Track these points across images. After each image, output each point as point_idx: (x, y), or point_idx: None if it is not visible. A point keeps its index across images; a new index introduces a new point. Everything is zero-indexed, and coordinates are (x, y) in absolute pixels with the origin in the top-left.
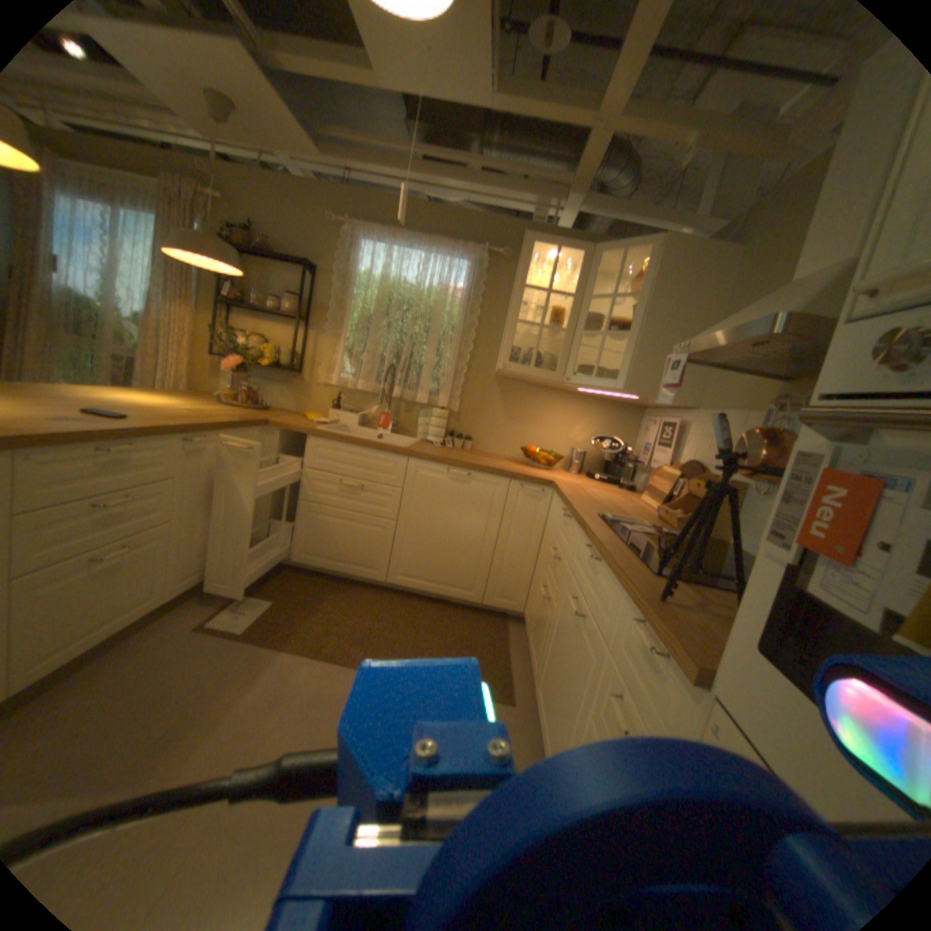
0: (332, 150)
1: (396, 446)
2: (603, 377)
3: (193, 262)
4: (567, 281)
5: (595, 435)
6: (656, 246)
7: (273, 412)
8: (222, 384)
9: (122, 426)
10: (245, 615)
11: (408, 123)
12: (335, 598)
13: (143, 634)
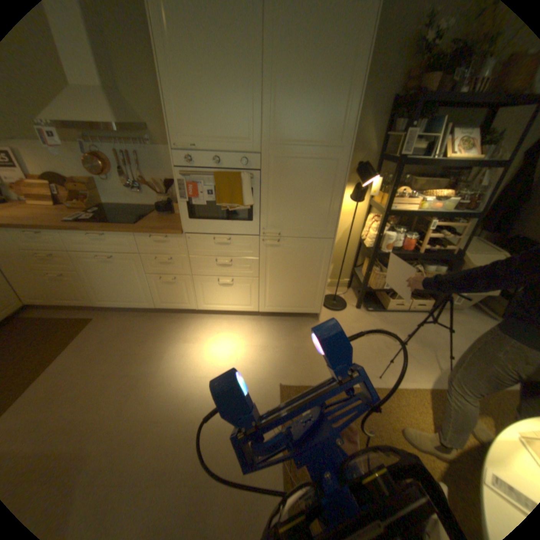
0: None
1: None
2: None
3: None
4: None
5: None
6: None
7: None
8: None
9: None
10: None
11: None
12: None
13: None
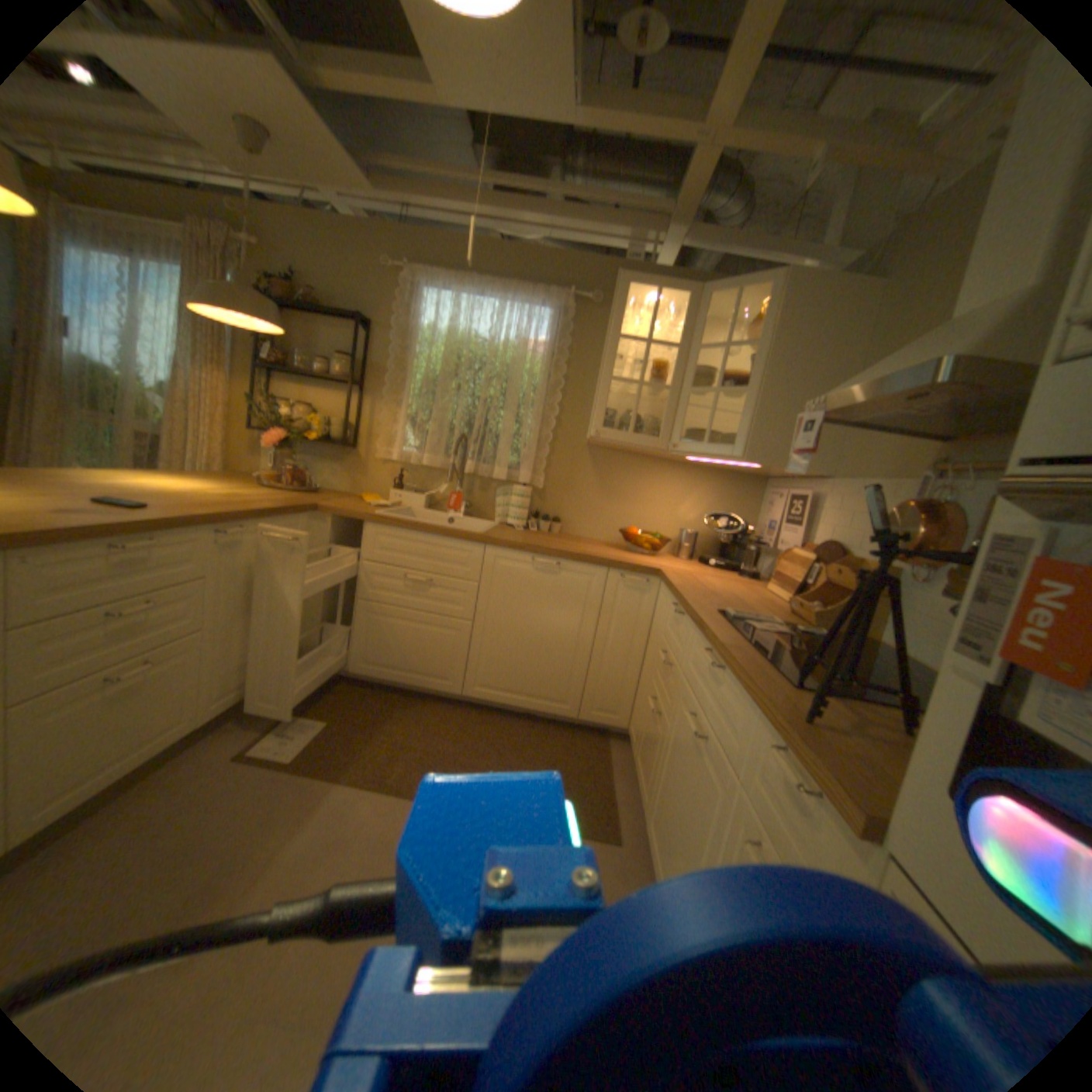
0: (387, 183)
1: (470, 531)
2: (717, 442)
3: (225, 320)
4: (669, 330)
5: (707, 512)
6: (777, 283)
7: (323, 494)
8: (263, 463)
9: (140, 517)
10: (294, 740)
11: (475, 148)
12: (400, 716)
13: (171, 766)
